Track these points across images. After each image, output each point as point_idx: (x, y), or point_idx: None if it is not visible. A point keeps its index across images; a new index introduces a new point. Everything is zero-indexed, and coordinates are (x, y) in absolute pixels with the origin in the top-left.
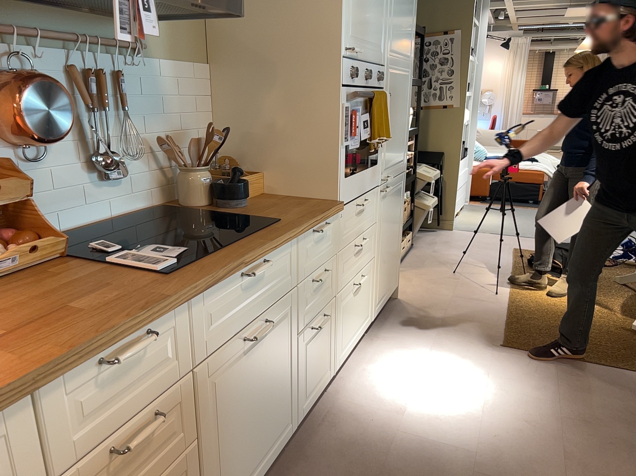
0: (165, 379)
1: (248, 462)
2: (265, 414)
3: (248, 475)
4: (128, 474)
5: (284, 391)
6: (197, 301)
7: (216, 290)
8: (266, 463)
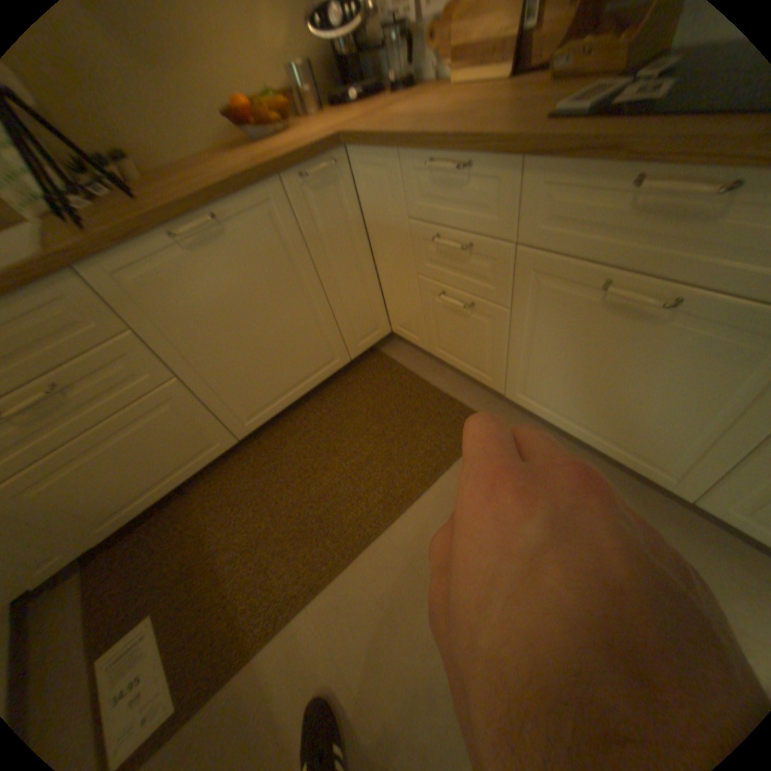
0: (485, 225)
1: (571, 409)
2: (621, 408)
3: (569, 418)
4: (451, 266)
5: (684, 438)
6: (535, 168)
7: (575, 172)
8: (602, 447)
